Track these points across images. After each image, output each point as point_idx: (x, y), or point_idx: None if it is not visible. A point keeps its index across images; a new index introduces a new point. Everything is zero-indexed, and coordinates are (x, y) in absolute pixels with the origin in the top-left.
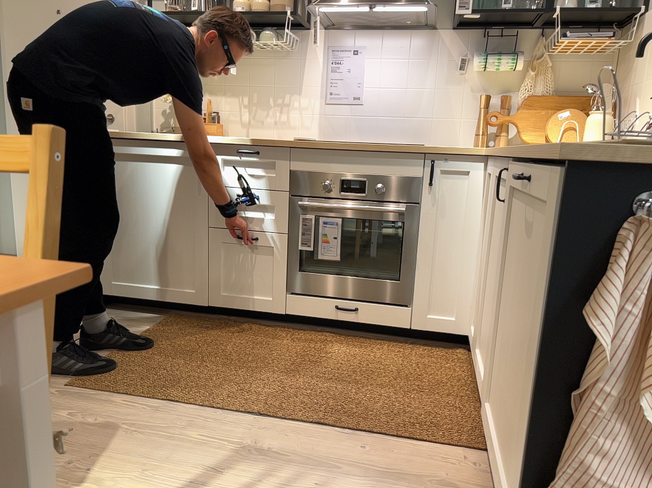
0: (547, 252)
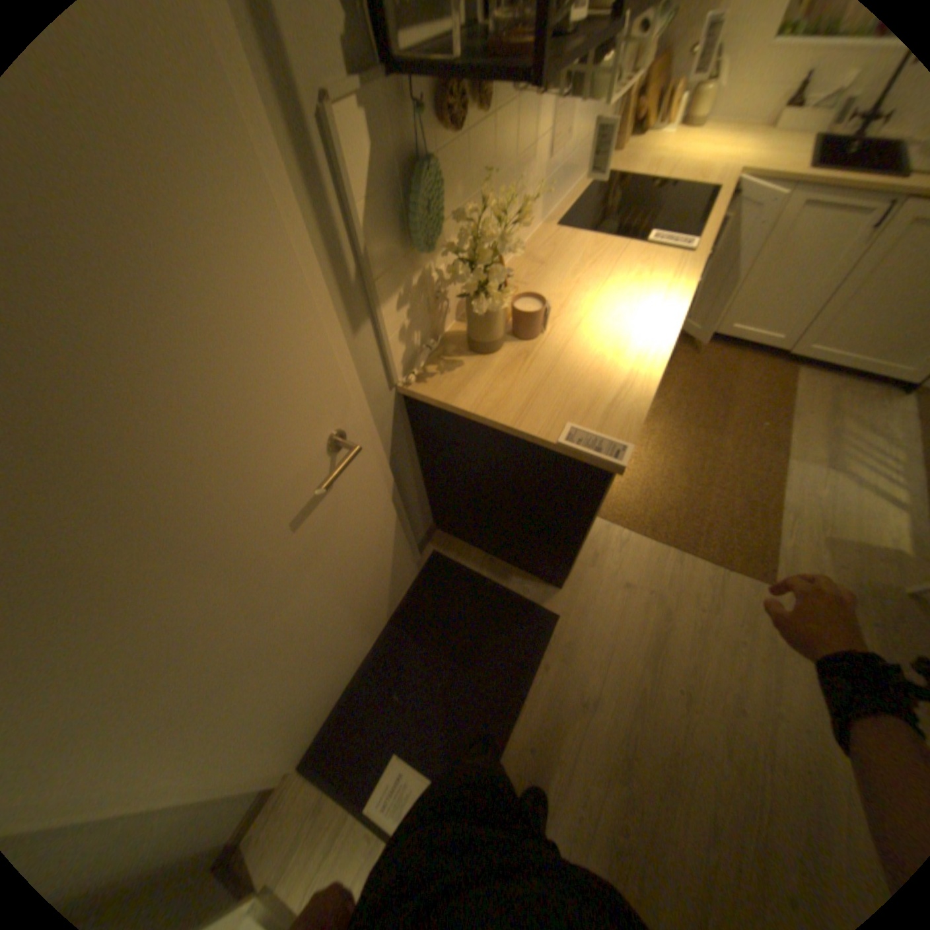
0: None
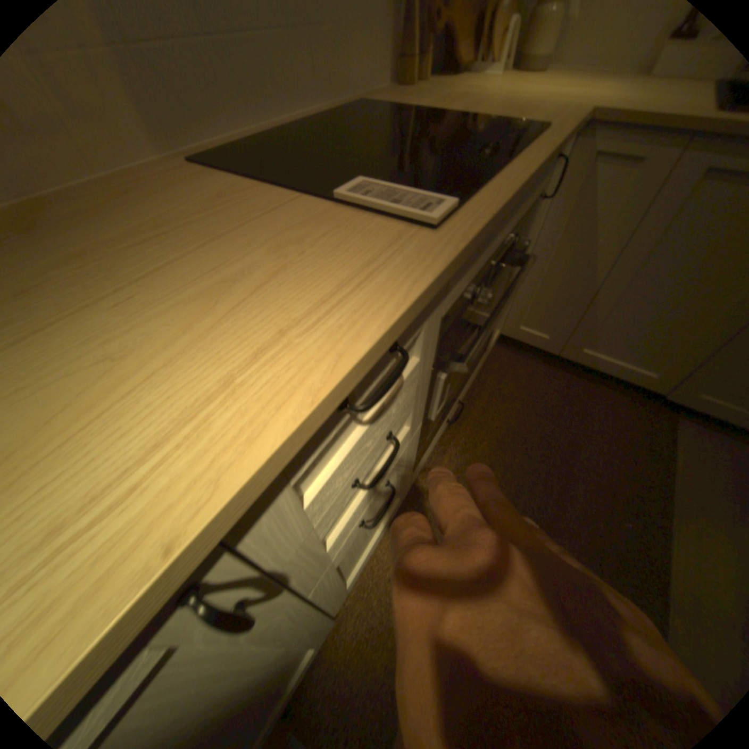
0: None
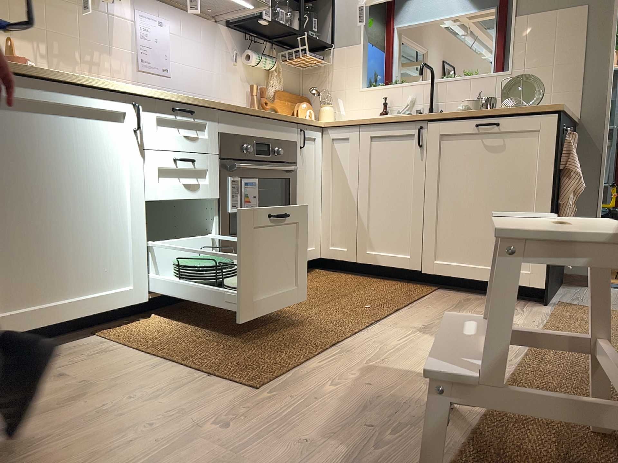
0: (543, 146)
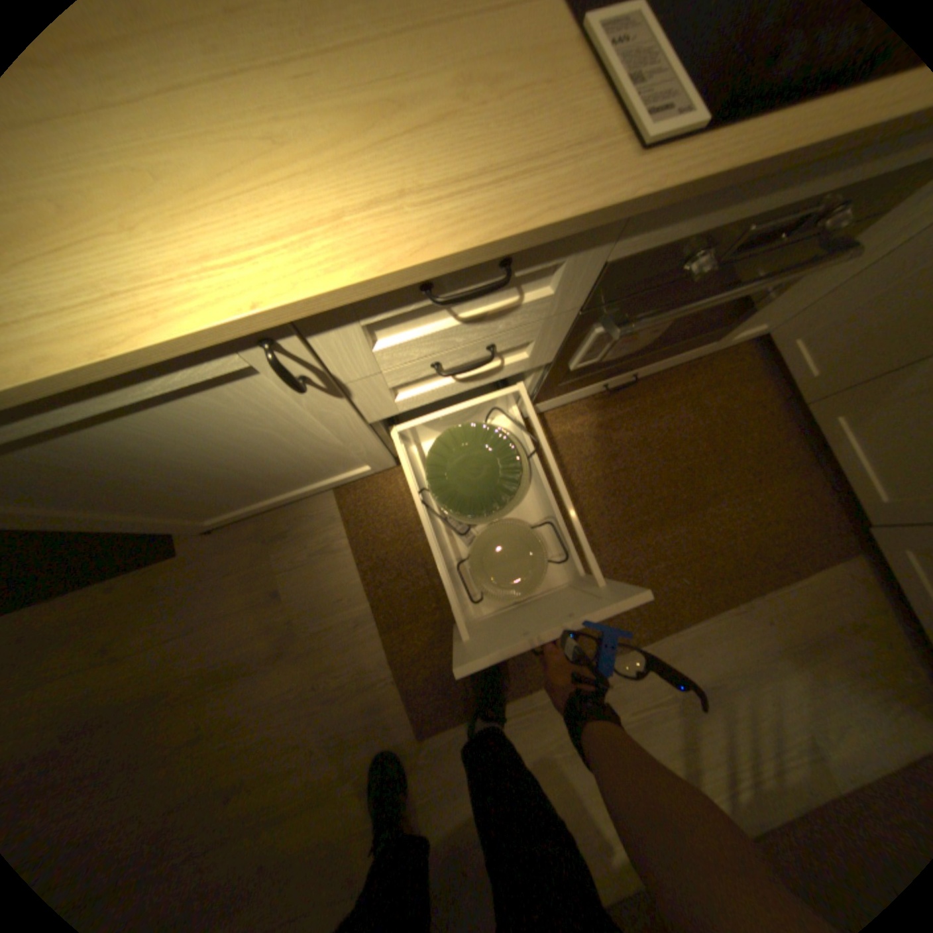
0: None
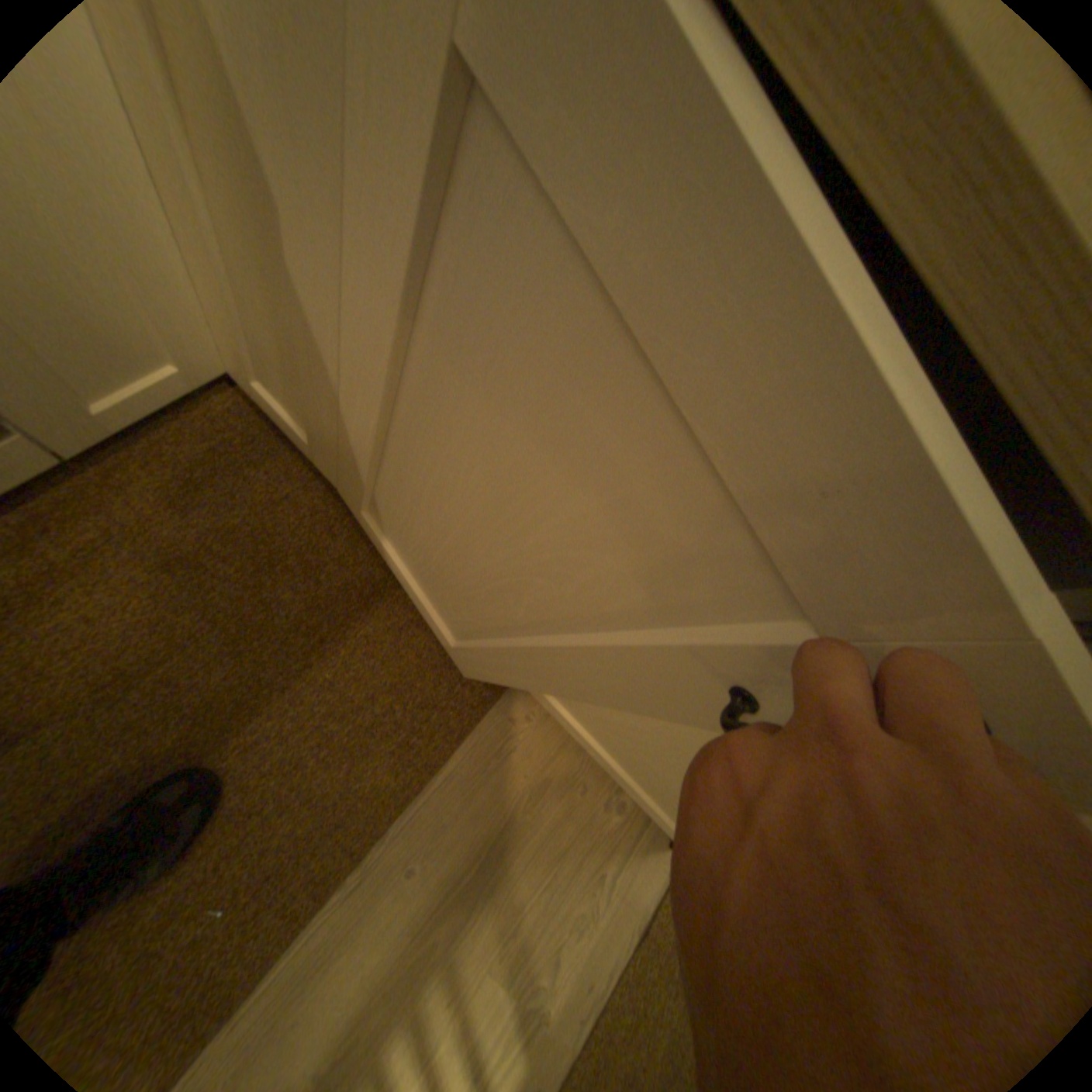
0: None
